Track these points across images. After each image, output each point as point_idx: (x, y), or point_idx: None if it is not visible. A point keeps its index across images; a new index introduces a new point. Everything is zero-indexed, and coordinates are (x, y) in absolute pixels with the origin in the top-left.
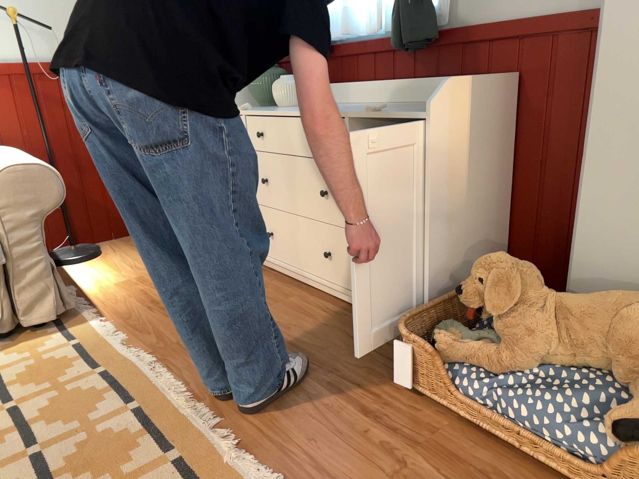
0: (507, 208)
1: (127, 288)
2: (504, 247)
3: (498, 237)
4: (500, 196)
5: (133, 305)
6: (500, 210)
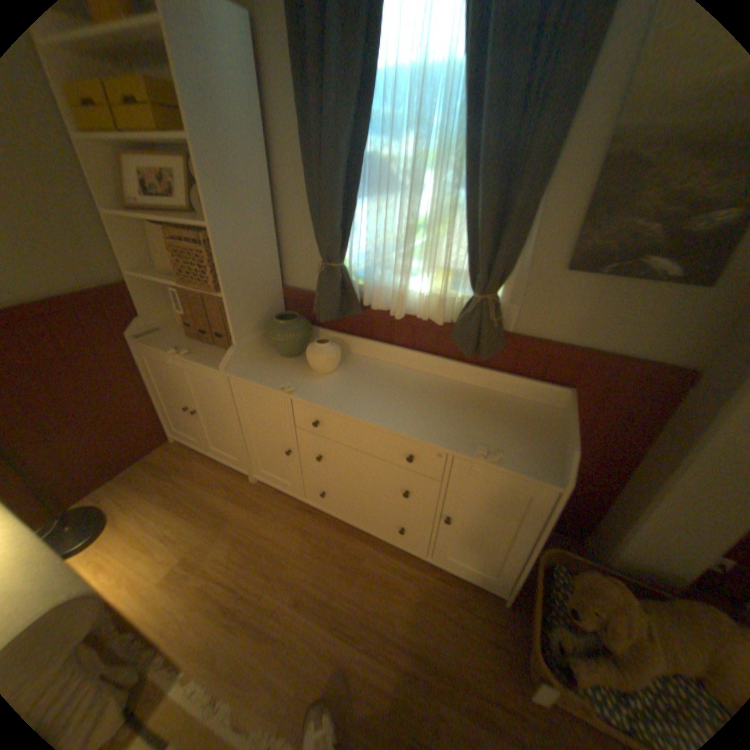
0: None
1: (178, 590)
2: None
3: None
4: None
5: (204, 626)
6: None
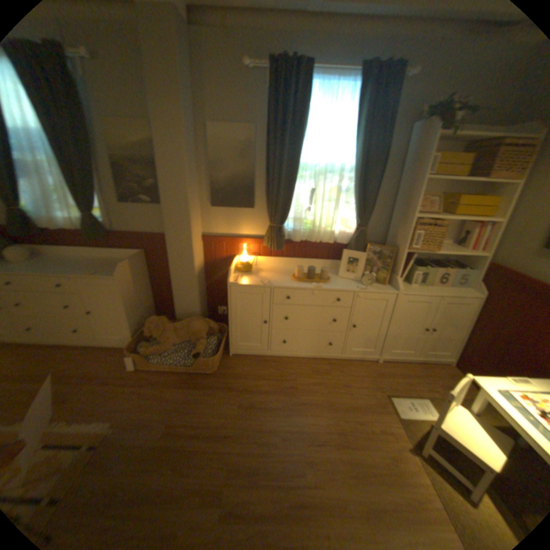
0: (150, 293)
1: None
2: (152, 306)
3: (149, 304)
4: (147, 291)
5: None
6: (148, 296)
